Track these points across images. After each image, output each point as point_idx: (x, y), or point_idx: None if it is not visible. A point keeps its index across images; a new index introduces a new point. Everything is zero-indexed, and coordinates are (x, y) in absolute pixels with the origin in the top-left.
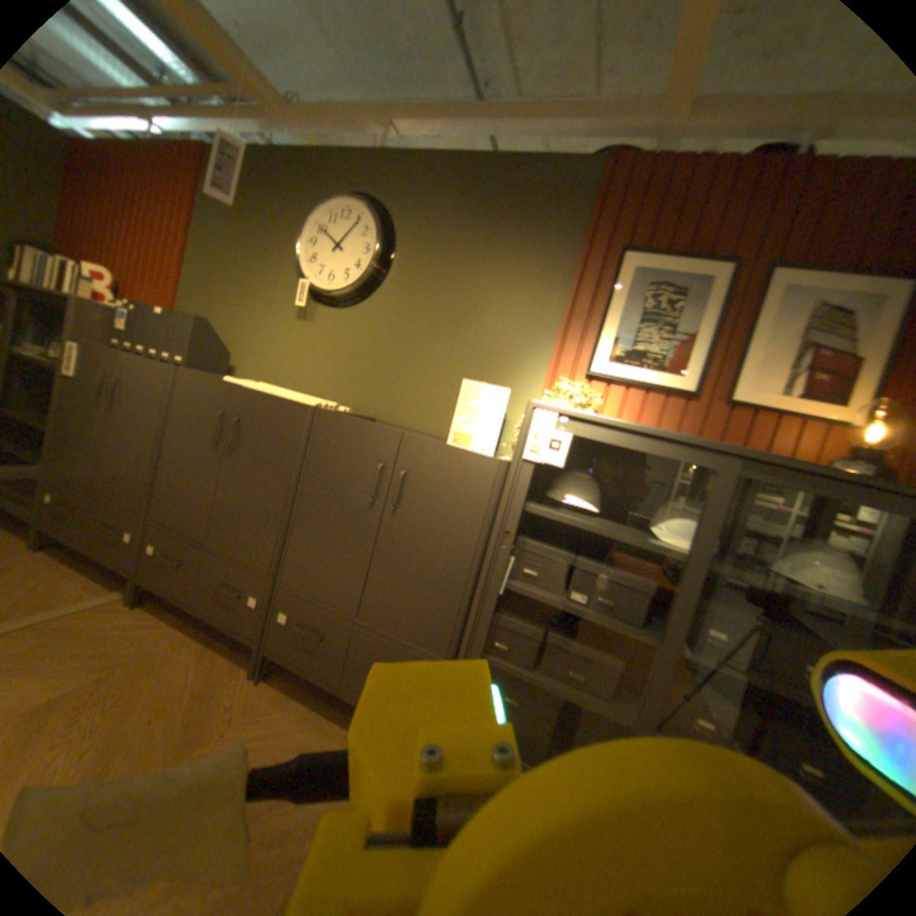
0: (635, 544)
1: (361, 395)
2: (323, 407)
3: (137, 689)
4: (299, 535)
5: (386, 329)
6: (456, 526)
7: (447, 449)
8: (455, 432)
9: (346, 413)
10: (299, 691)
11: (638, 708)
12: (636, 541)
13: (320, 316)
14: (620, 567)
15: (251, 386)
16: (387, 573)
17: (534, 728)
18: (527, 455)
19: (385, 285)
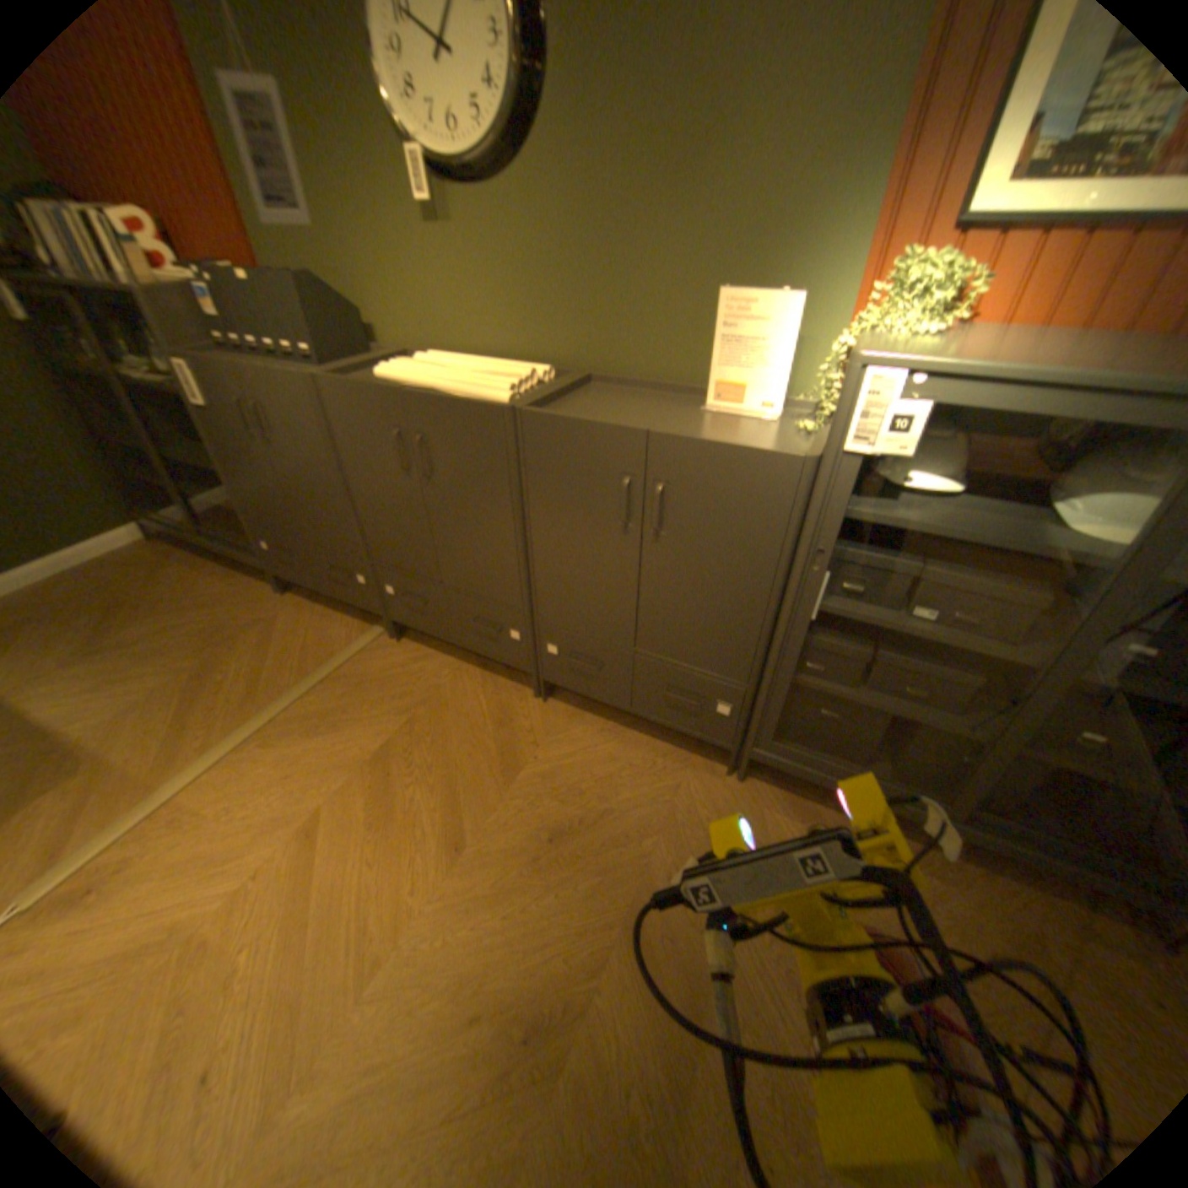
0: (1024, 553)
1: (556, 339)
2: (520, 401)
3: (443, 728)
4: (542, 571)
5: (567, 210)
6: (743, 552)
7: (717, 451)
8: (715, 385)
9: (557, 414)
10: (587, 705)
11: (998, 730)
12: (1027, 549)
13: (456, 210)
14: (992, 573)
15: (412, 383)
16: (660, 606)
17: (856, 737)
18: (848, 447)
19: (542, 108)
